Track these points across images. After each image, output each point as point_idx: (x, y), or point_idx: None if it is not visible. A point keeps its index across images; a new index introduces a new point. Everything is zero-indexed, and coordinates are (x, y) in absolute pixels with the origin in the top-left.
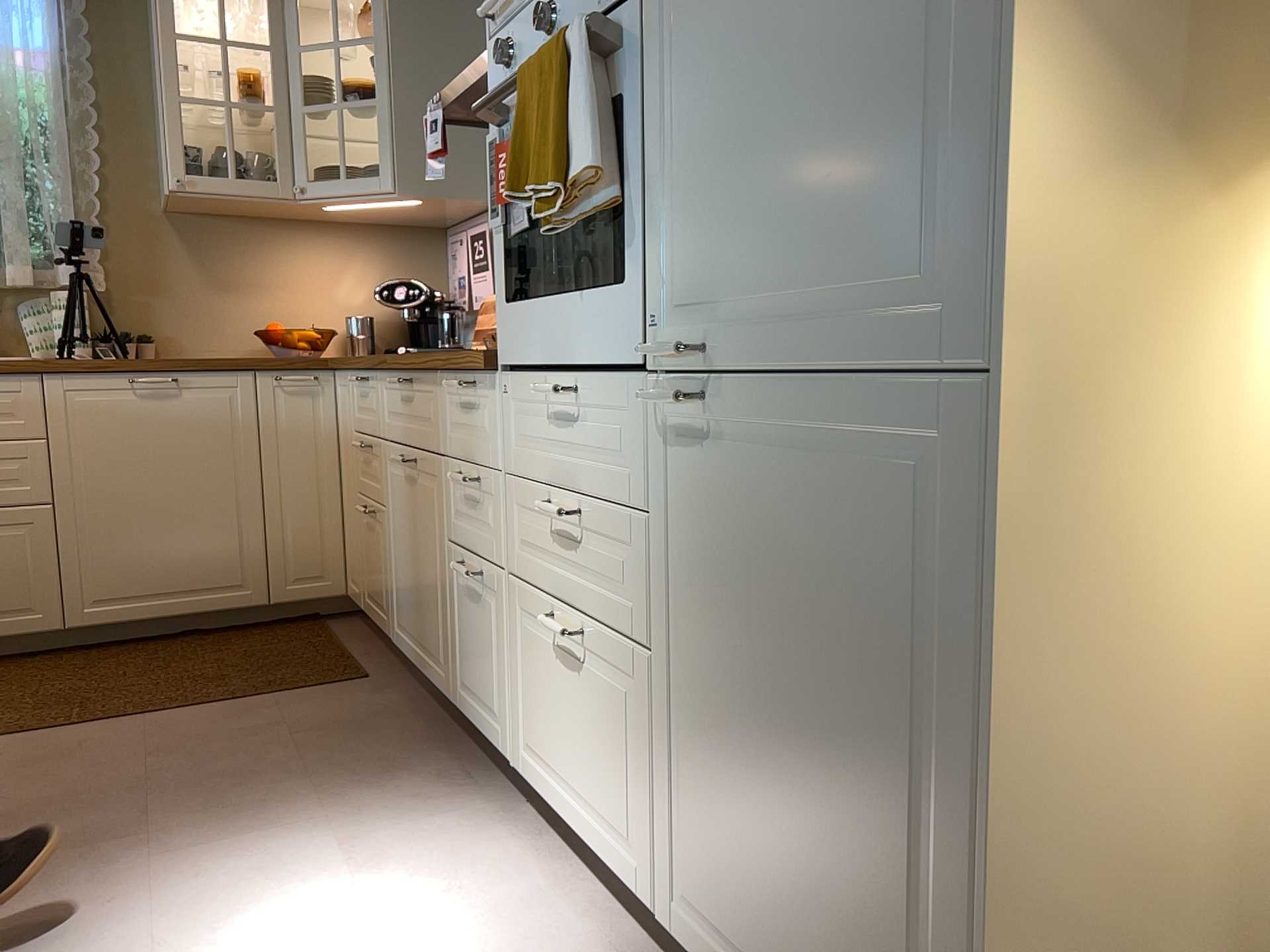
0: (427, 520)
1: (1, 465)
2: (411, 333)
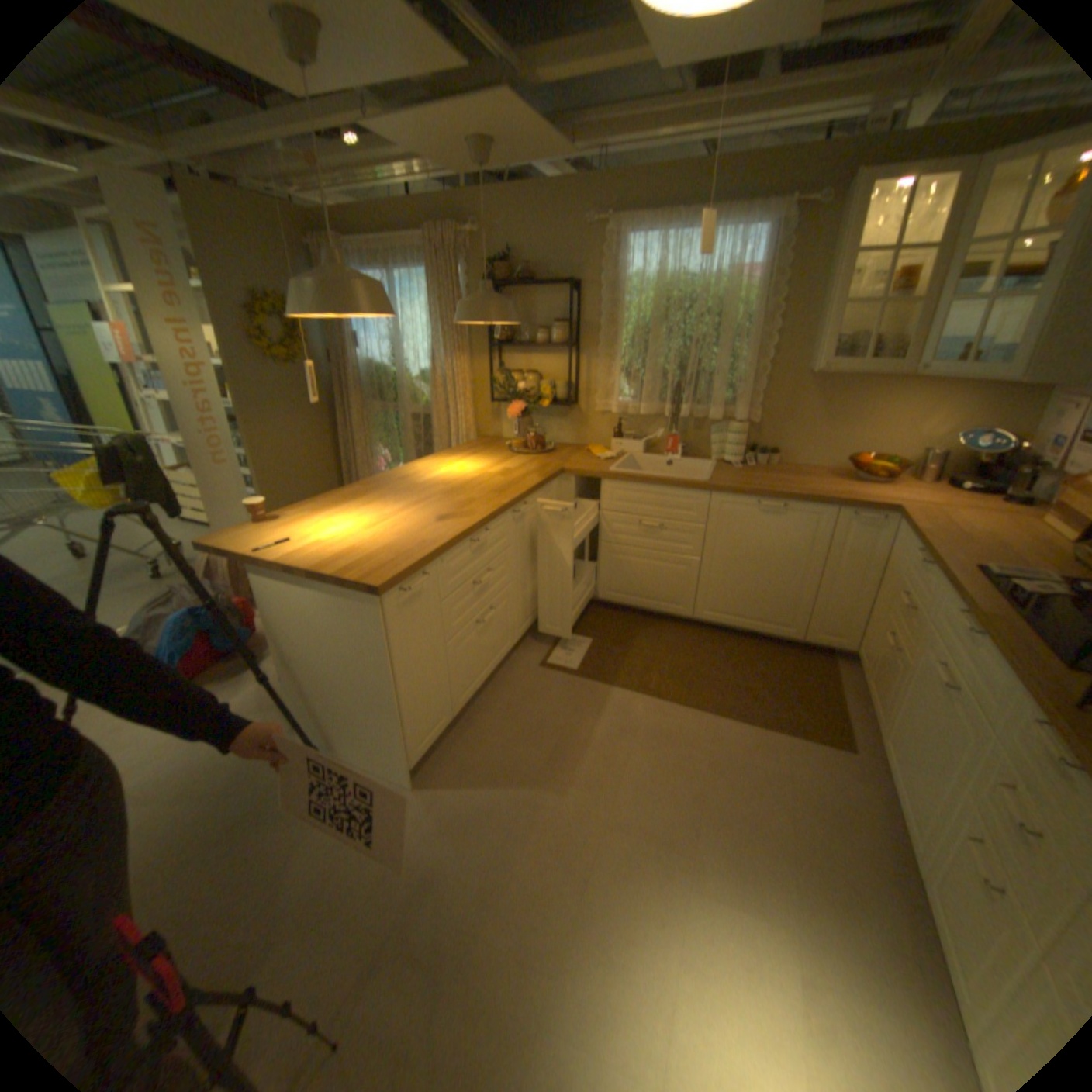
0: (953, 745)
1: (681, 534)
2: (981, 467)
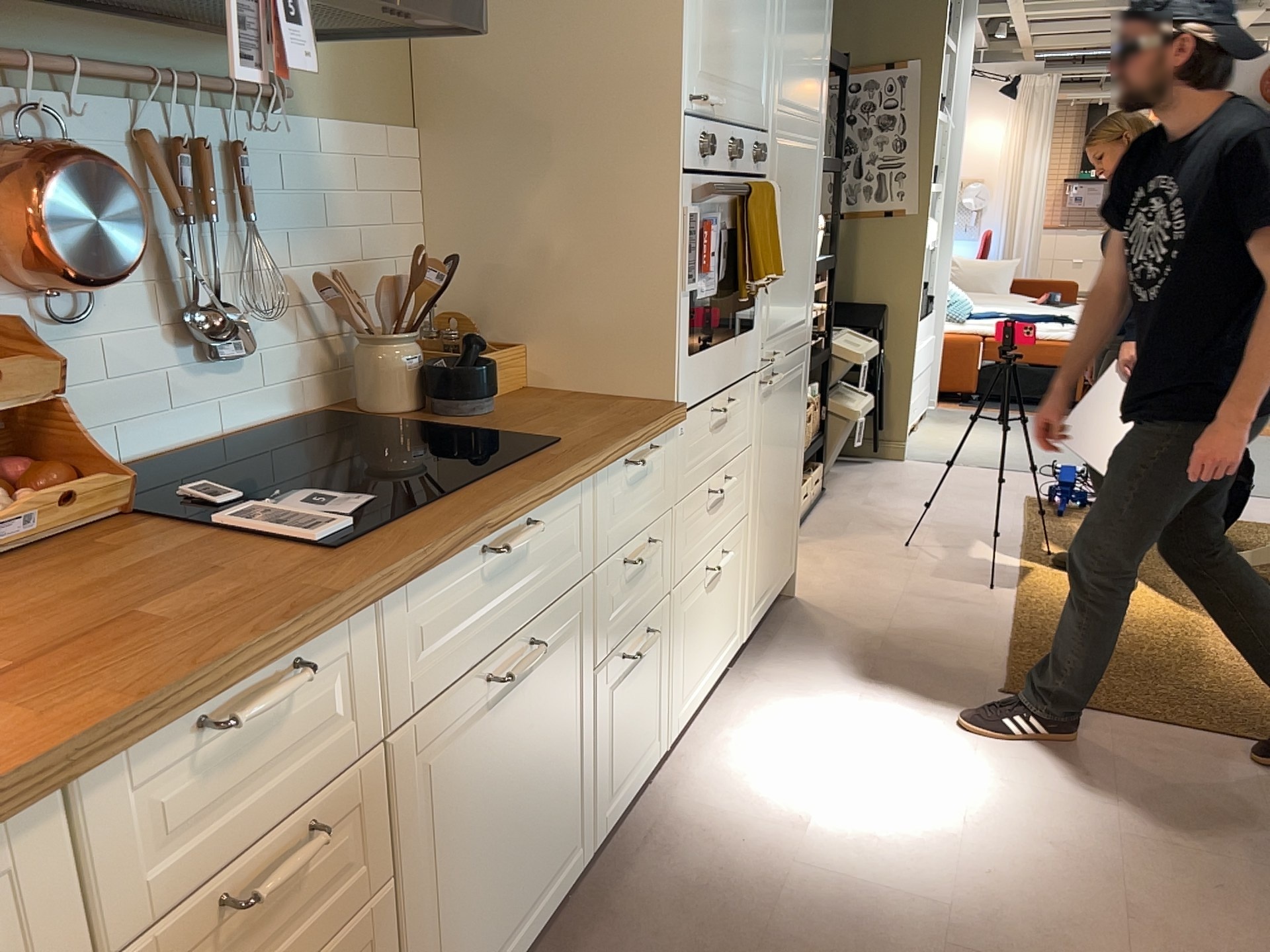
0: (553, 698)
1: None
2: None
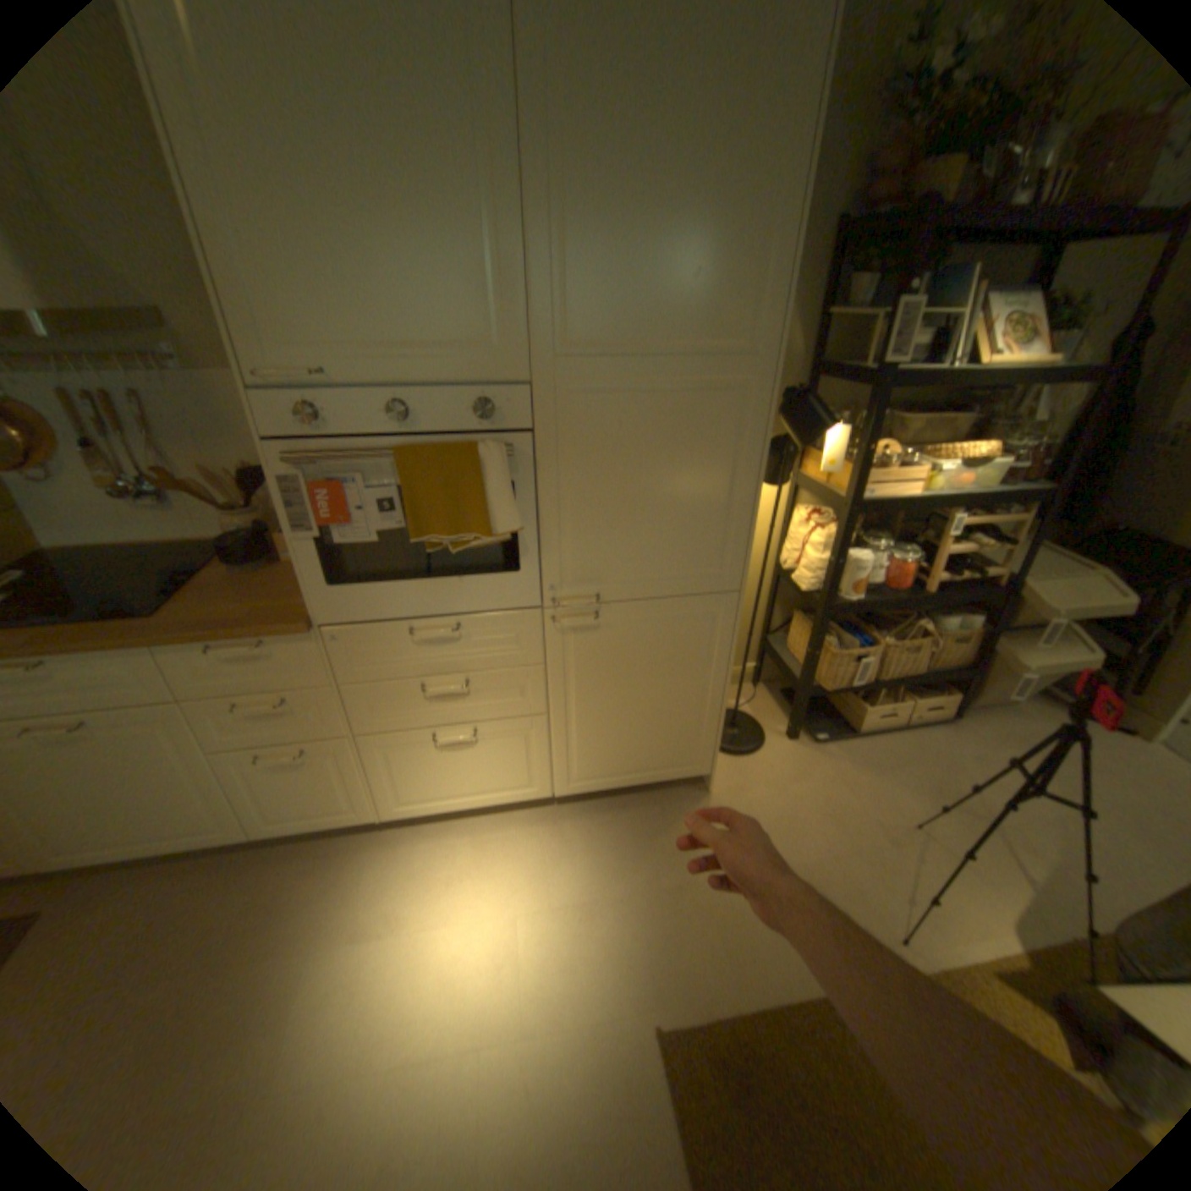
0: (140, 756)
1: None
2: None
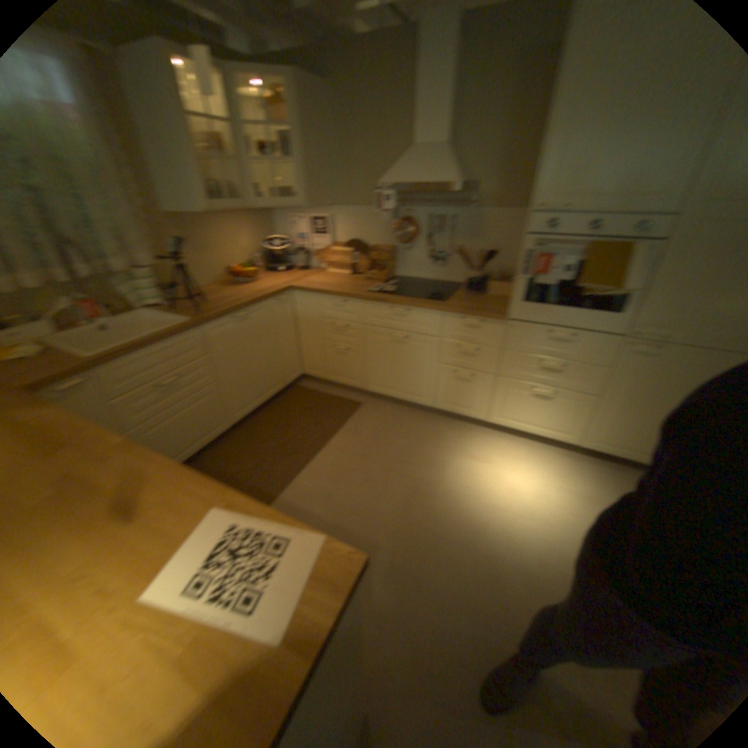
0: (420, 355)
1: (200, 372)
2: (277, 258)
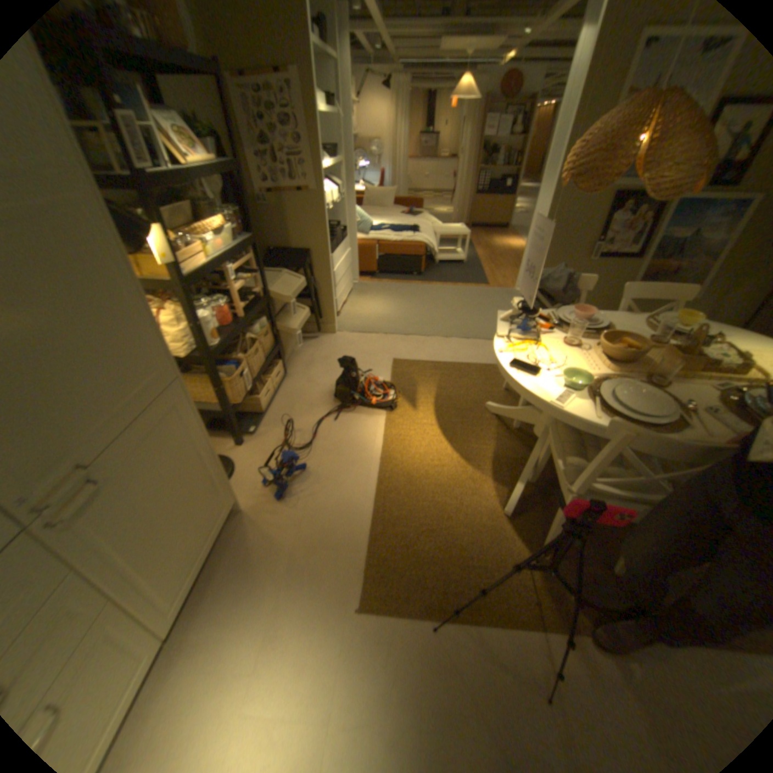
0: None
1: None
2: None
